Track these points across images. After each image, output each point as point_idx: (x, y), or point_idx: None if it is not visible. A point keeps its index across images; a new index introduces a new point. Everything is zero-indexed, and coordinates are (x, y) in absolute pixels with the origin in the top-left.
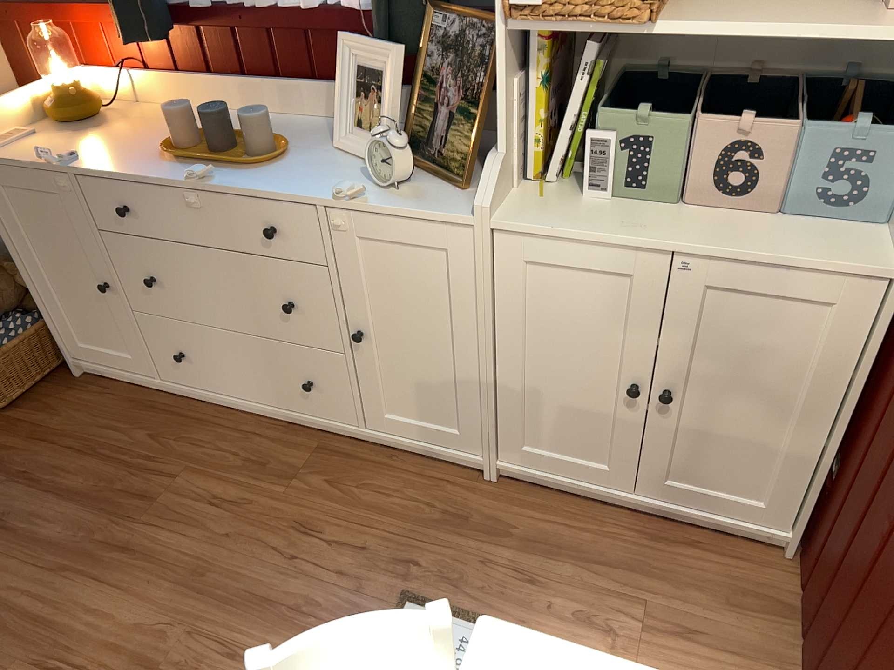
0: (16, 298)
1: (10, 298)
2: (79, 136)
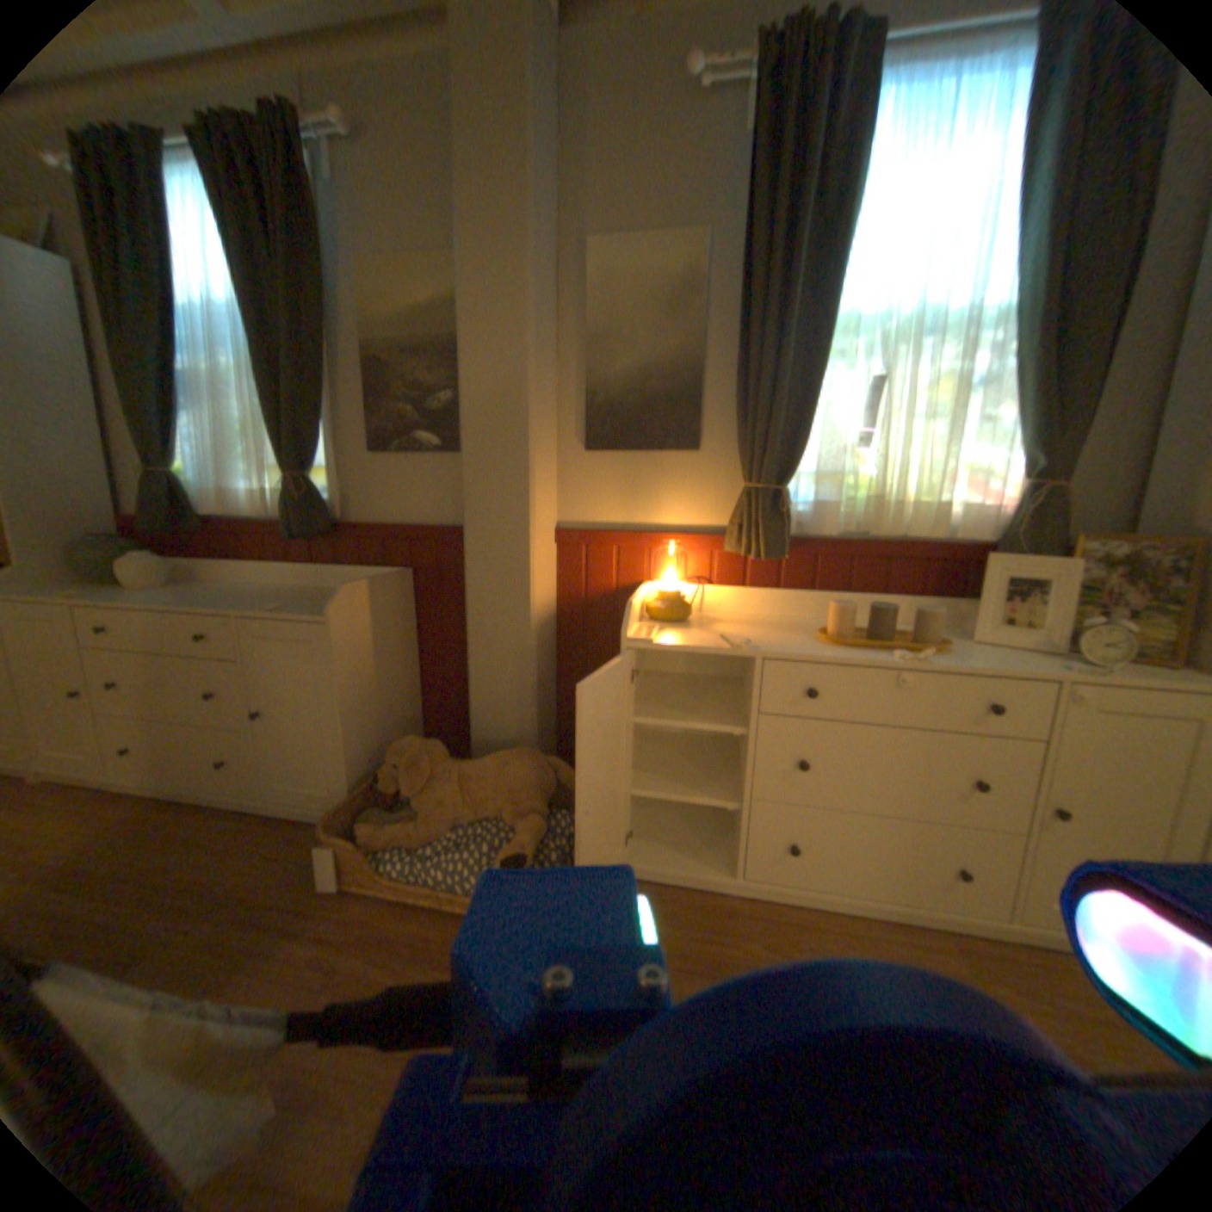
0: (550, 792)
1: (547, 793)
2: (683, 627)
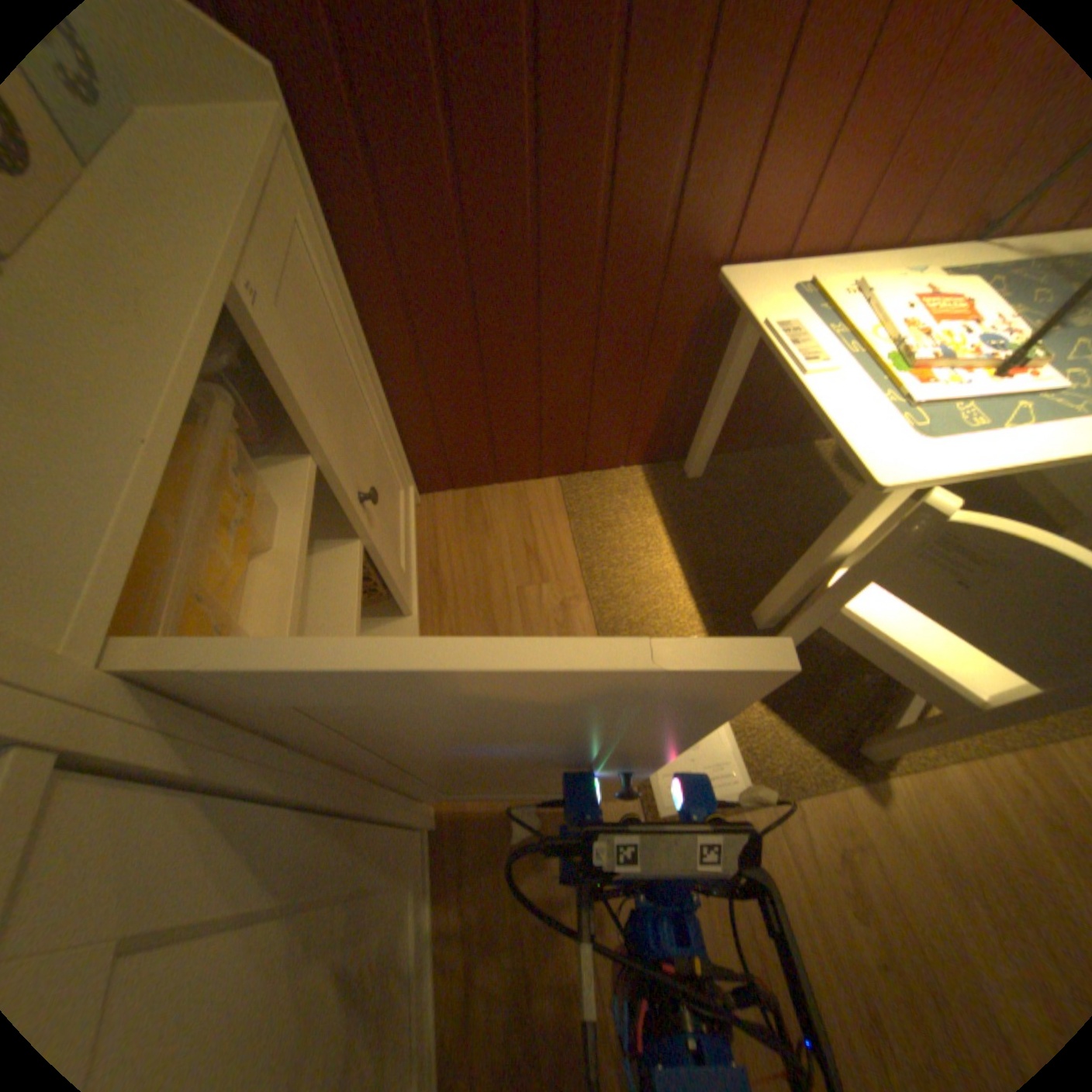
0: None
1: None
2: None
